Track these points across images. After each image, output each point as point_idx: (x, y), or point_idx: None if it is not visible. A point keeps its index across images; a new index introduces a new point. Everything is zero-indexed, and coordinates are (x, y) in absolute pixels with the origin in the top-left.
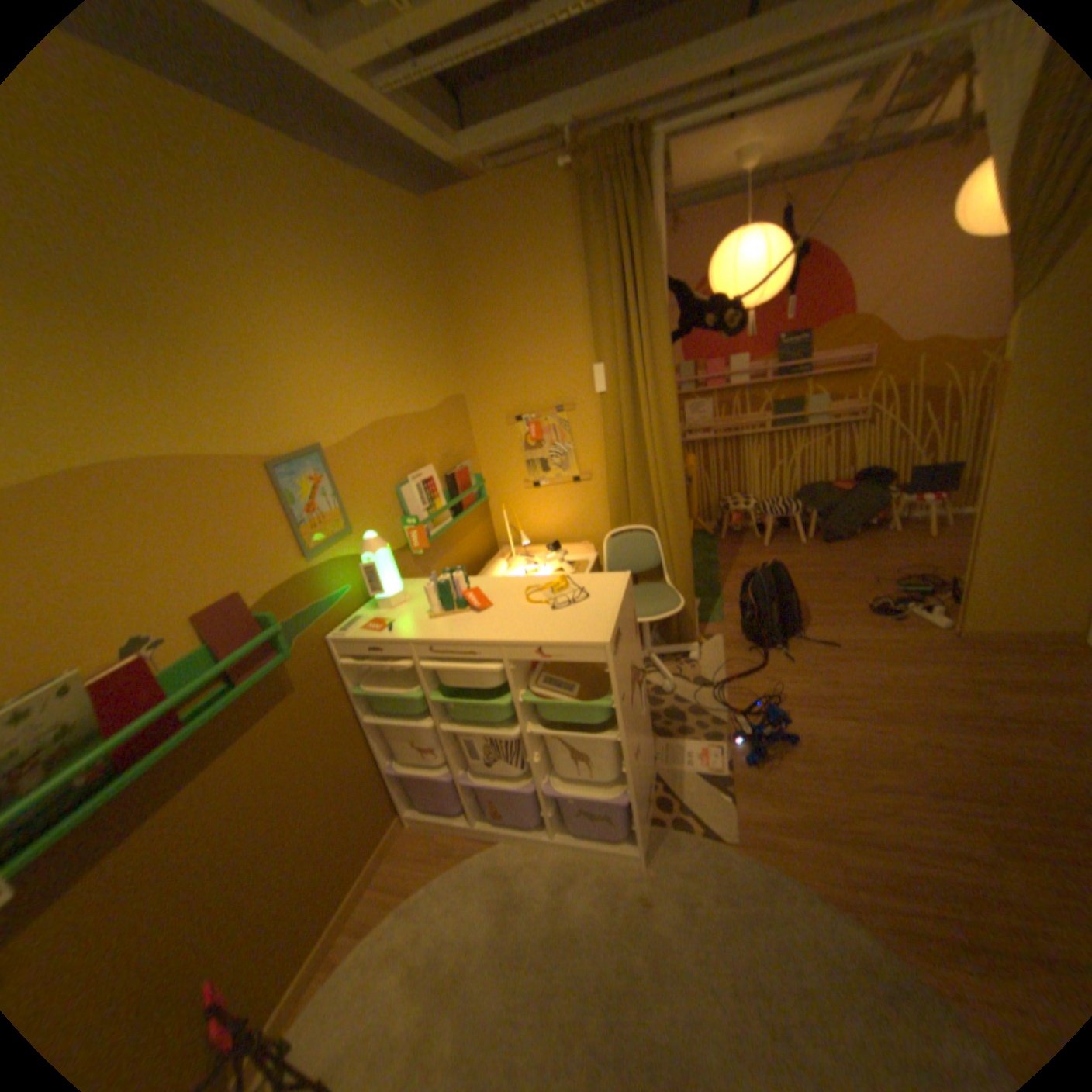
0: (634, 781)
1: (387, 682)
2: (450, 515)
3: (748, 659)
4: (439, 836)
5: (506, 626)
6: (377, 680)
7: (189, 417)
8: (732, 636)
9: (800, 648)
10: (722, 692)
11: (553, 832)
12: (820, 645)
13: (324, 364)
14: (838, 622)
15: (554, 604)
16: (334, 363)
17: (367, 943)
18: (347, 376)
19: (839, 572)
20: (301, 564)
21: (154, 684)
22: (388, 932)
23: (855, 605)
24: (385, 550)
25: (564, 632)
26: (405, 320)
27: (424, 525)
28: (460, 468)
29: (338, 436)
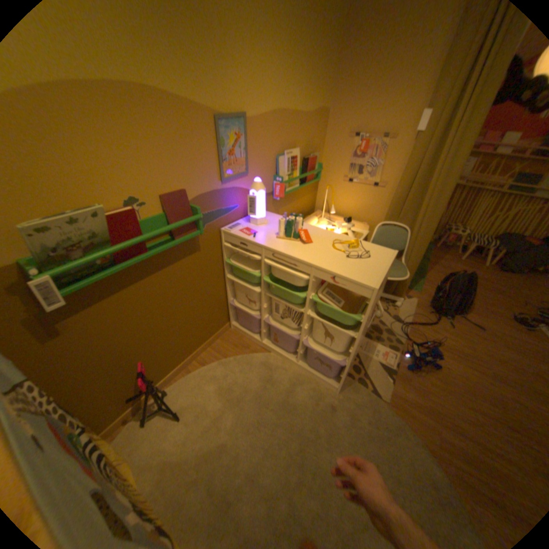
0: (352, 357)
1: (244, 262)
2: (299, 183)
3: (428, 317)
4: (245, 338)
5: (318, 257)
6: (239, 259)
7: (181, 68)
8: (423, 302)
9: (461, 323)
10: (407, 328)
11: (299, 360)
12: (474, 326)
13: (263, 57)
14: (490, 317)
15: (348, 254)
16: (268, 58)
17: (204, 369)
18: (273, 71)
19: (503, 290)
20: (219, 185)
21: (138, 225)
22: (214, 368)
23: (505, 312)
24: (264, 191)
25: (352, 273)
26: (316, 41)
27: (285, 184)
28: (313, 156)
29: (257, 112)
